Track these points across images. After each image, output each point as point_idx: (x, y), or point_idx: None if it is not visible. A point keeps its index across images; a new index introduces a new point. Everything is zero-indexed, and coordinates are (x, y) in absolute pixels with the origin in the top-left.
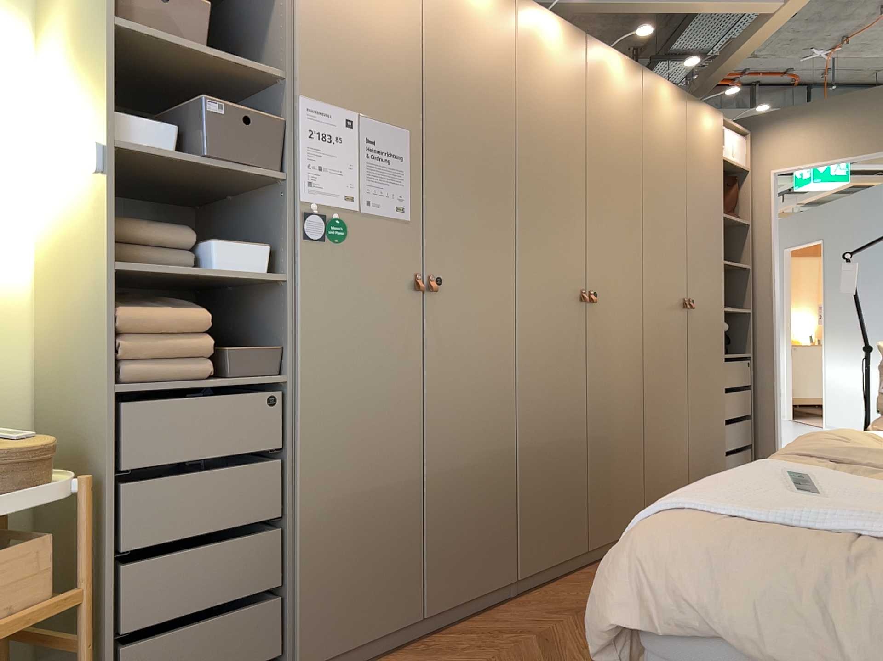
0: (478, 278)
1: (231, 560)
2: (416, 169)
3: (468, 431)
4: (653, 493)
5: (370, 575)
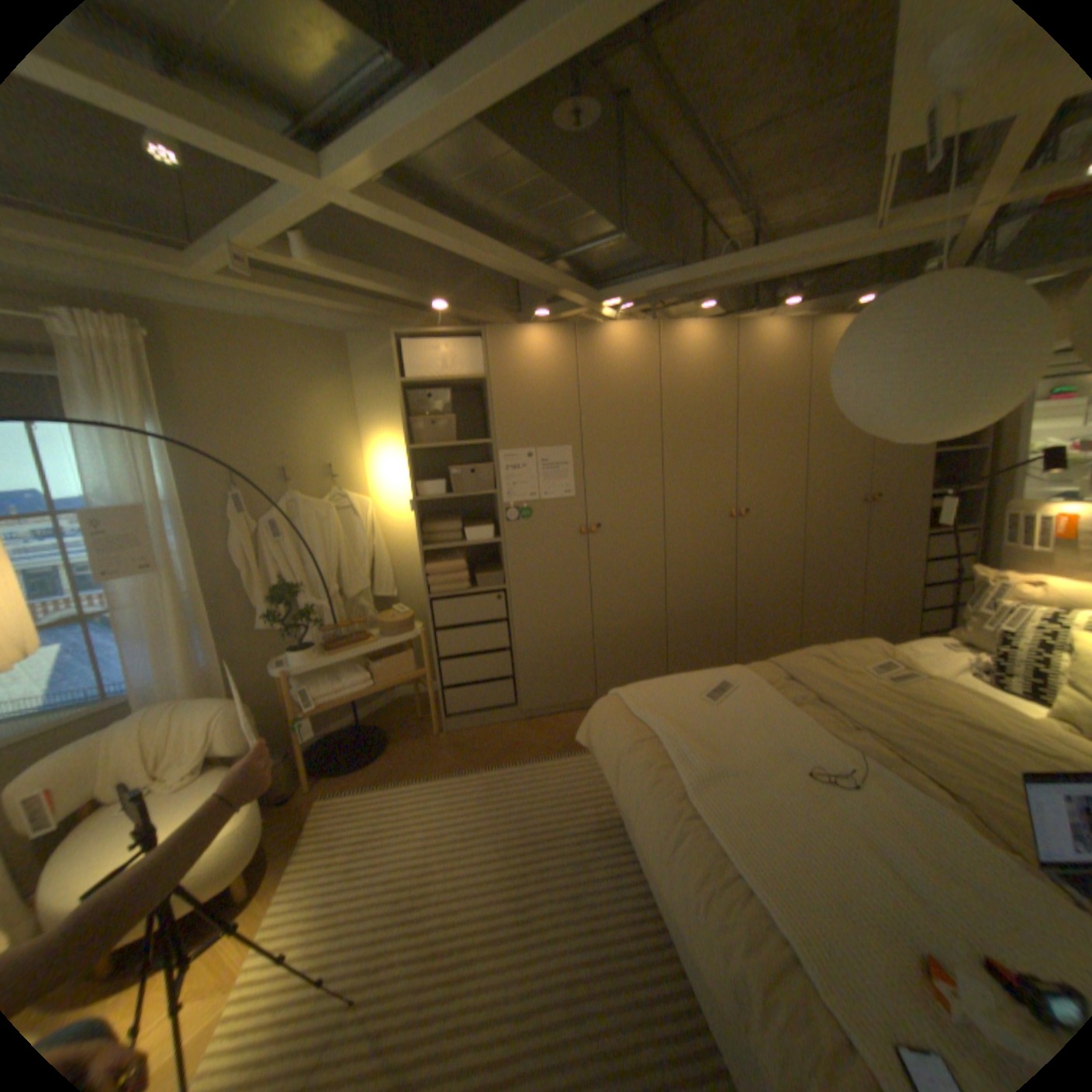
0: (628, 520)
1: (487, 663)
2: (577, 467)
3: (624, 606)
4: (809, 641)
5: (560, 675)
